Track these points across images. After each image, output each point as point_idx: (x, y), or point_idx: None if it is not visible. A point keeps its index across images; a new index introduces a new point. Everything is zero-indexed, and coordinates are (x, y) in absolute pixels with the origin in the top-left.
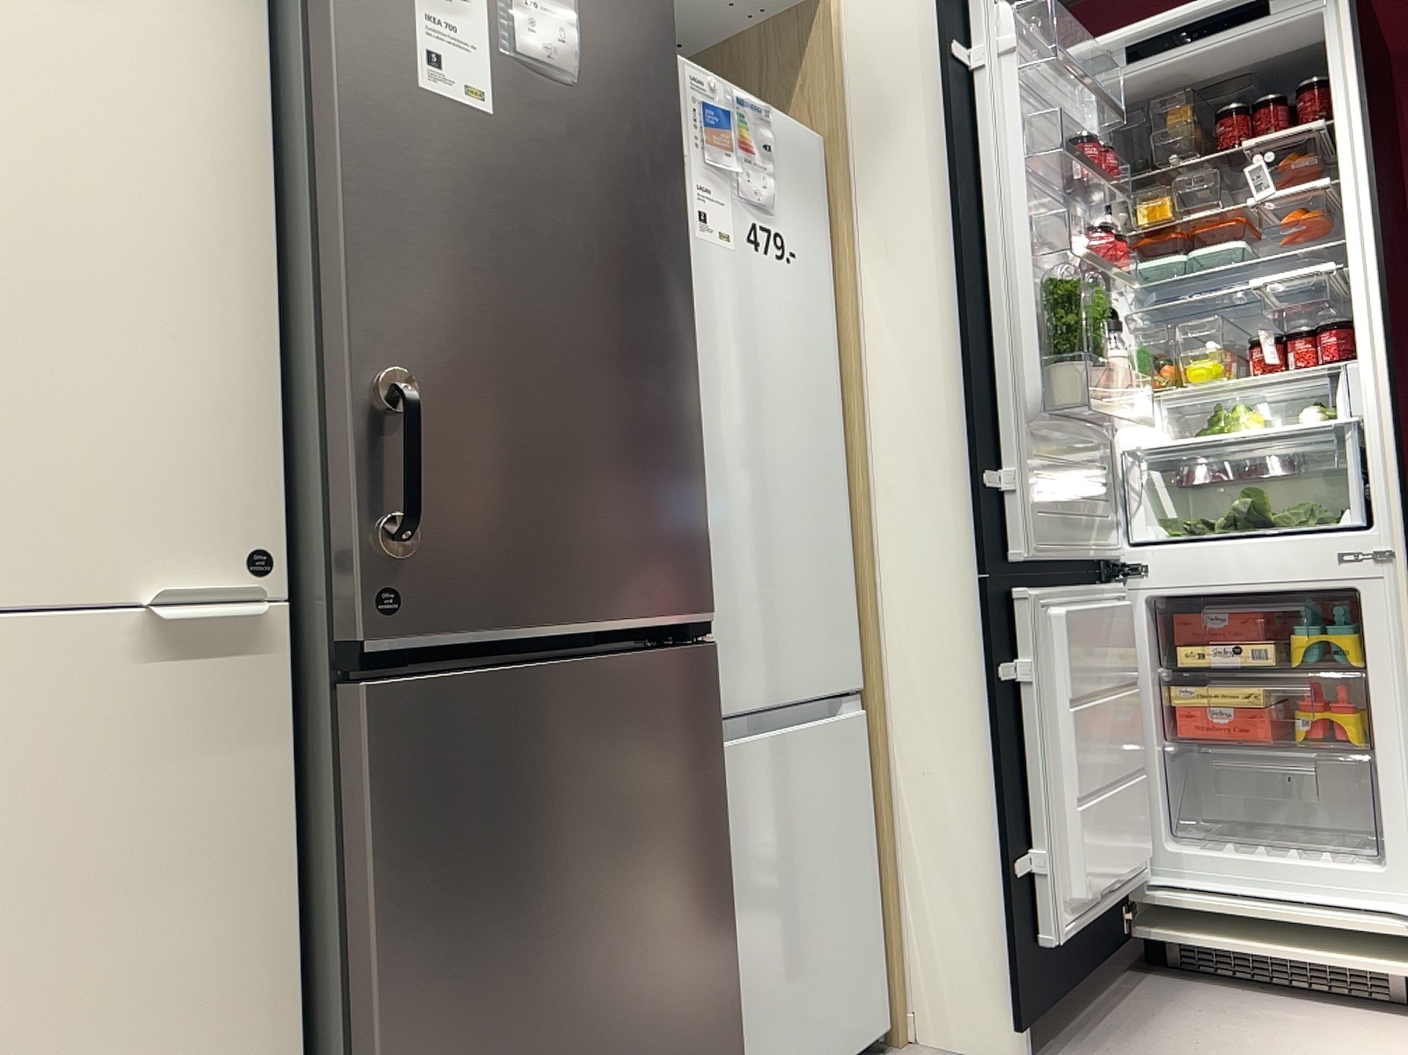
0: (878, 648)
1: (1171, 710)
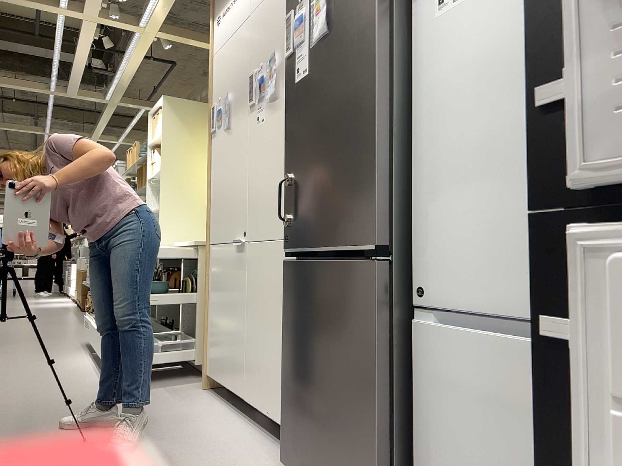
0: None
1: None
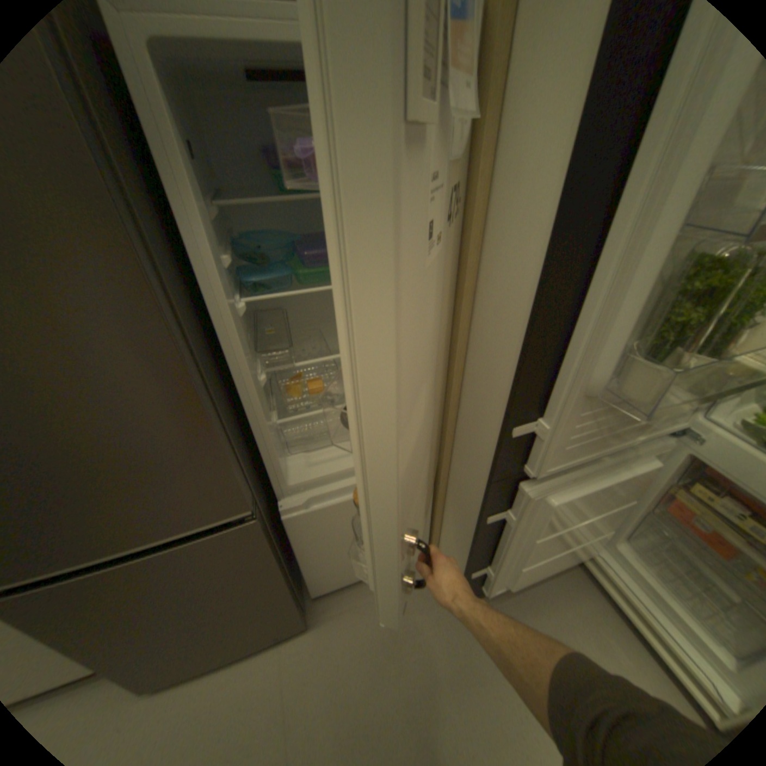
0: (448, 446)
1: (672, 494)
